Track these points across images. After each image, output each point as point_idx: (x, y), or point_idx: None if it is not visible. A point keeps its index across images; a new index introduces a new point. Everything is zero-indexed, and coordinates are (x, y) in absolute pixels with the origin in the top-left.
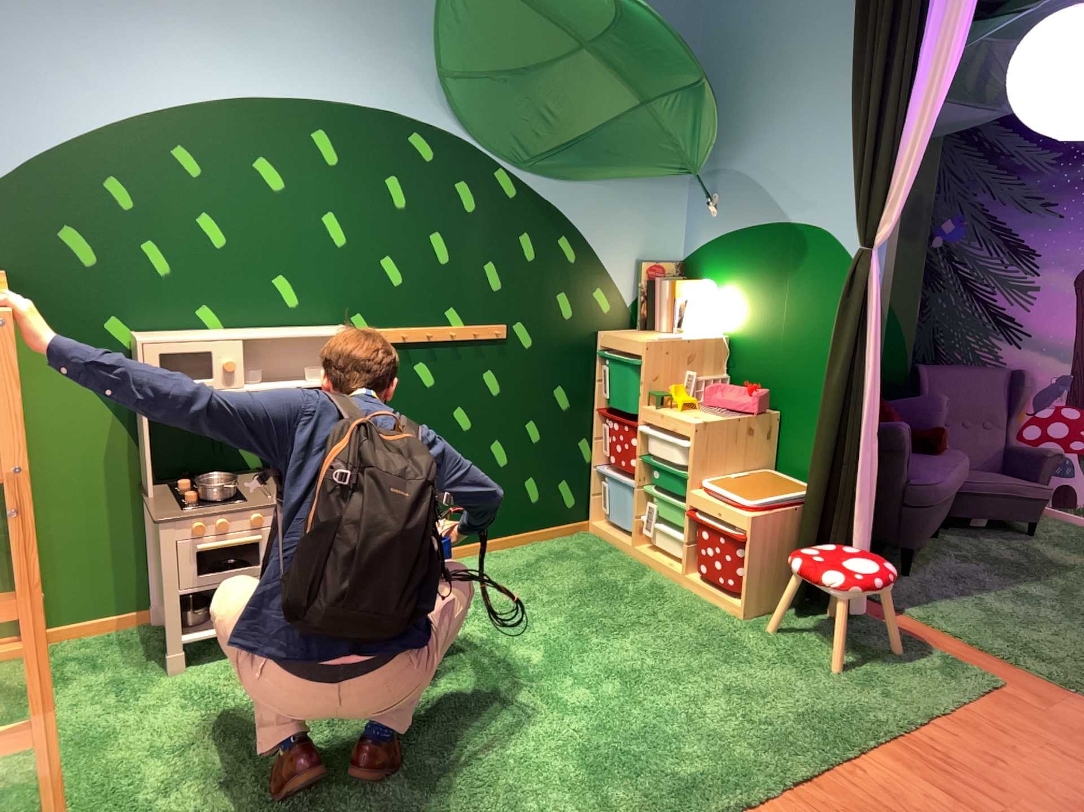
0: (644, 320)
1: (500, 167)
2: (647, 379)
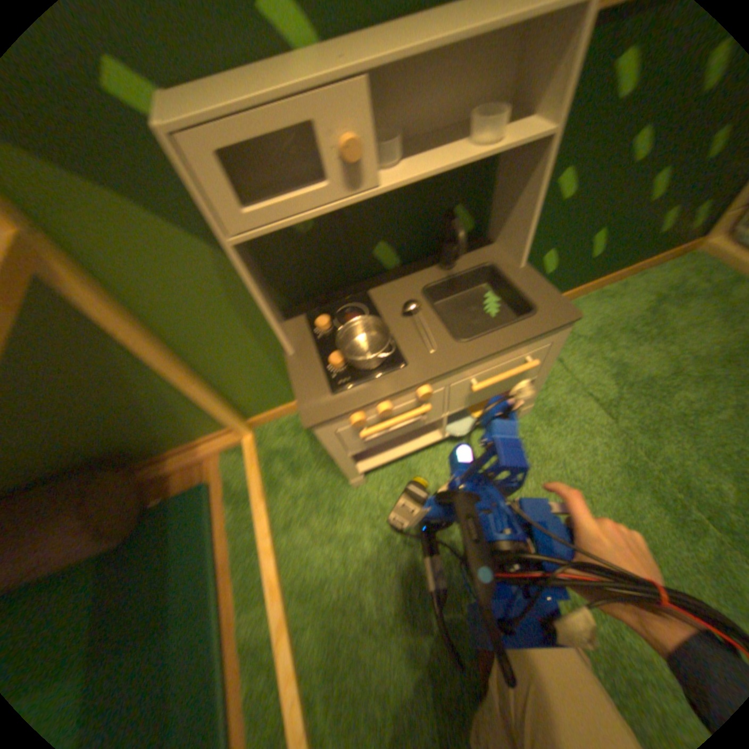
0: None
1: None
2: None
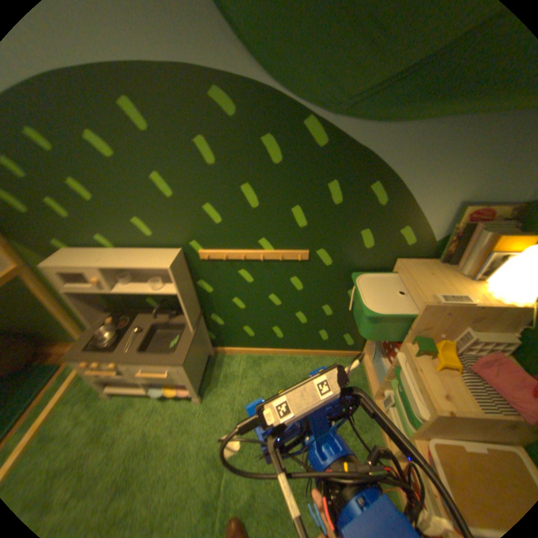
0: (454, 257)
1: (312, 108)
2: (422, 330)
